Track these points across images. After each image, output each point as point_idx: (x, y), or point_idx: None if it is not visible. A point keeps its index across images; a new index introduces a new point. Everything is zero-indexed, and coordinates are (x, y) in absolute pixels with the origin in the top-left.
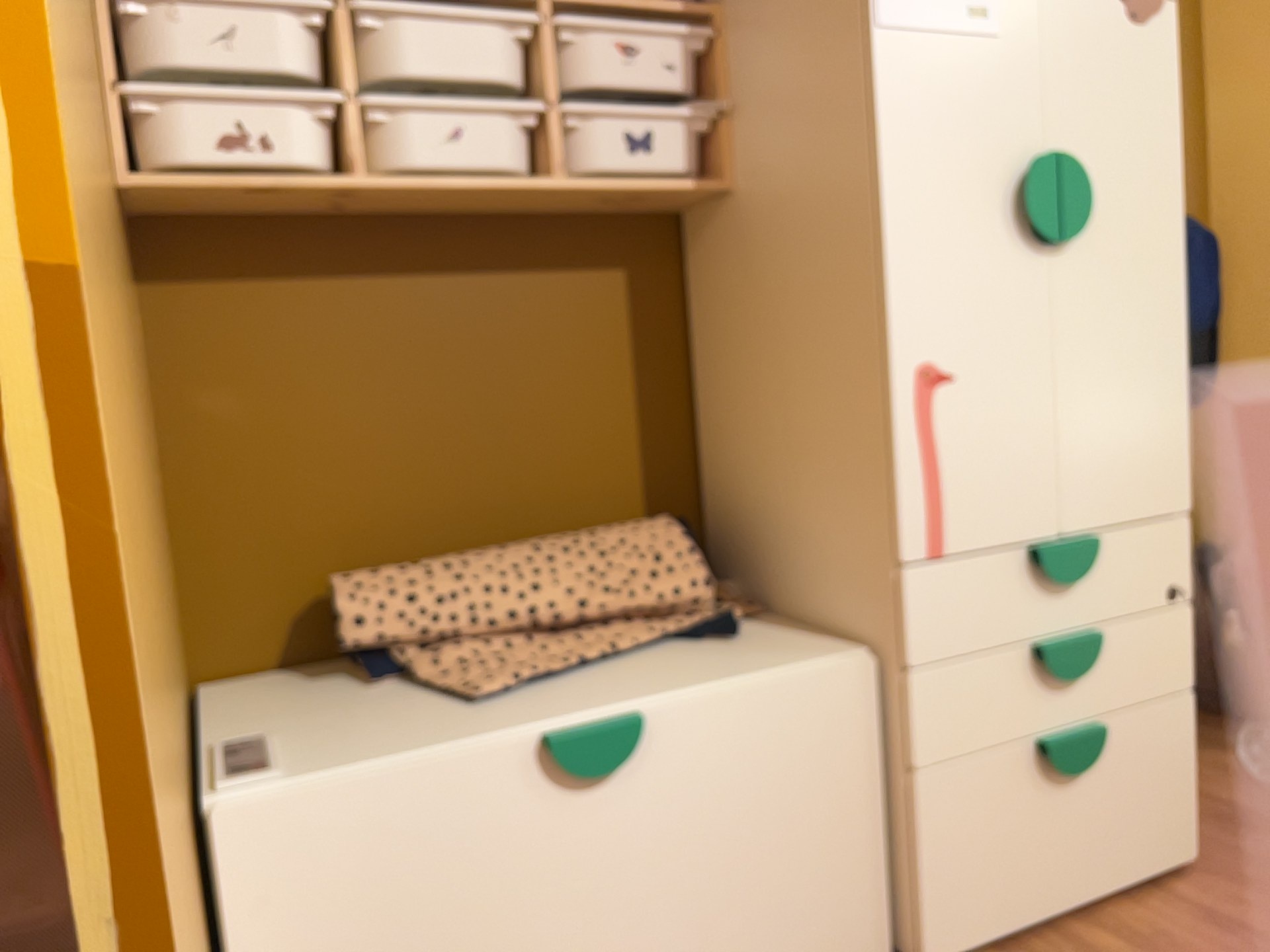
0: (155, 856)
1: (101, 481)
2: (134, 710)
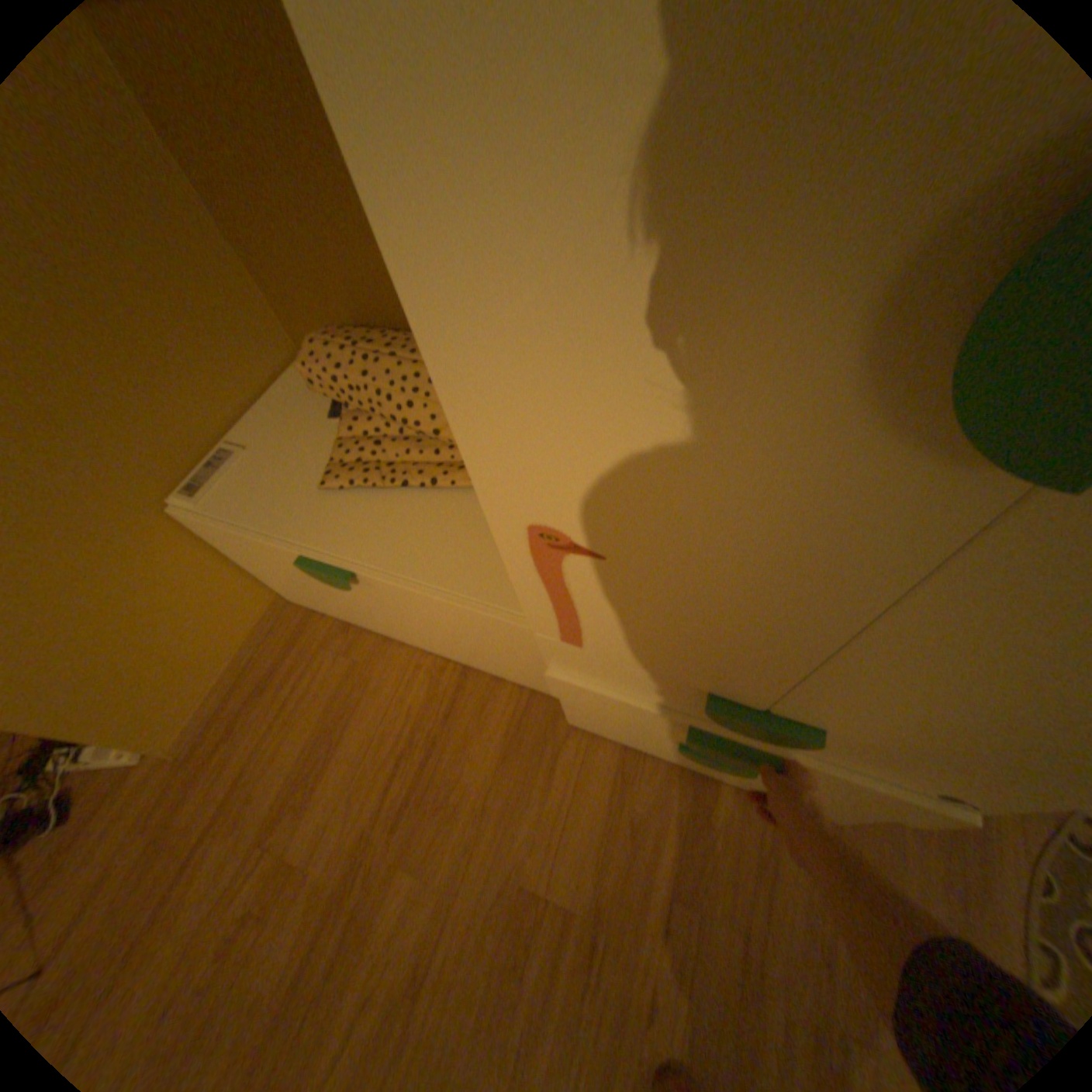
0: None
1: None
2: None
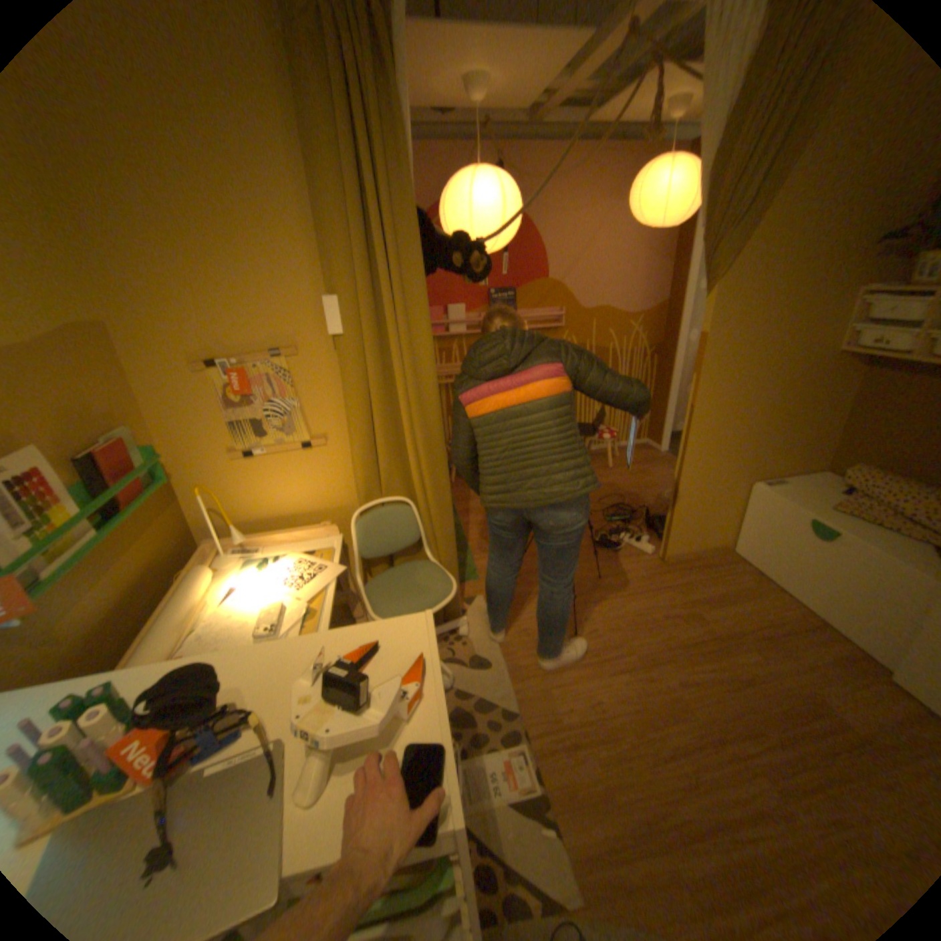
0: (690, 470)
1: (698, 427)
2: (693, 453)
